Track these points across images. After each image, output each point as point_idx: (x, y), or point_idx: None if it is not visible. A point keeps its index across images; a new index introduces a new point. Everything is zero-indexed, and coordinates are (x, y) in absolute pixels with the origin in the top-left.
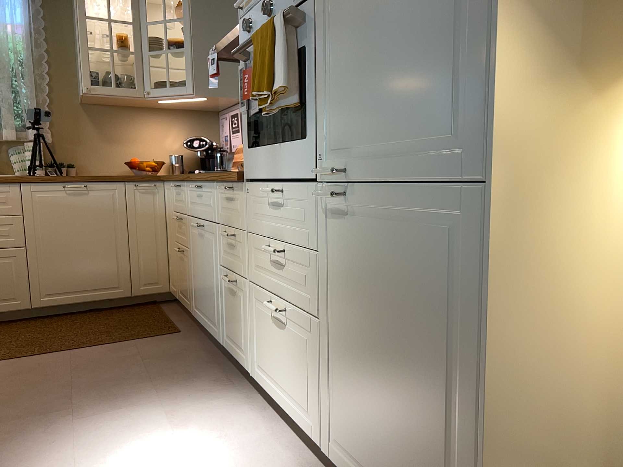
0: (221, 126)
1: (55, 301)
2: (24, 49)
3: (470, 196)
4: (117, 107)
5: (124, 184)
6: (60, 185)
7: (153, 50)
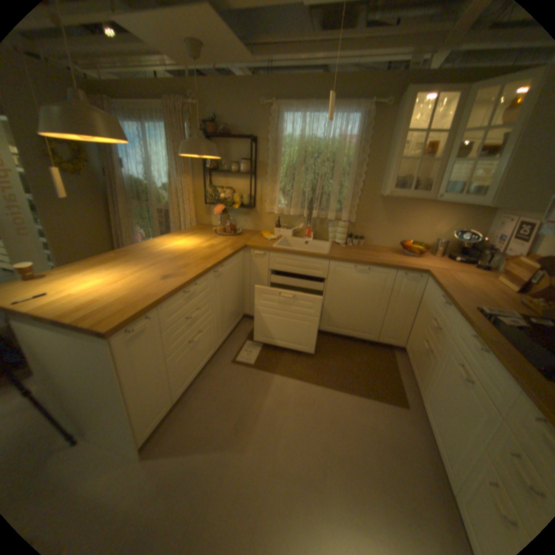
0: (501, 223)
1: (331, 329)
2: (353, 155)
3: None
4: (406, 197)
5: (396, 271)
6: (352, 264)
7: (459, 155)
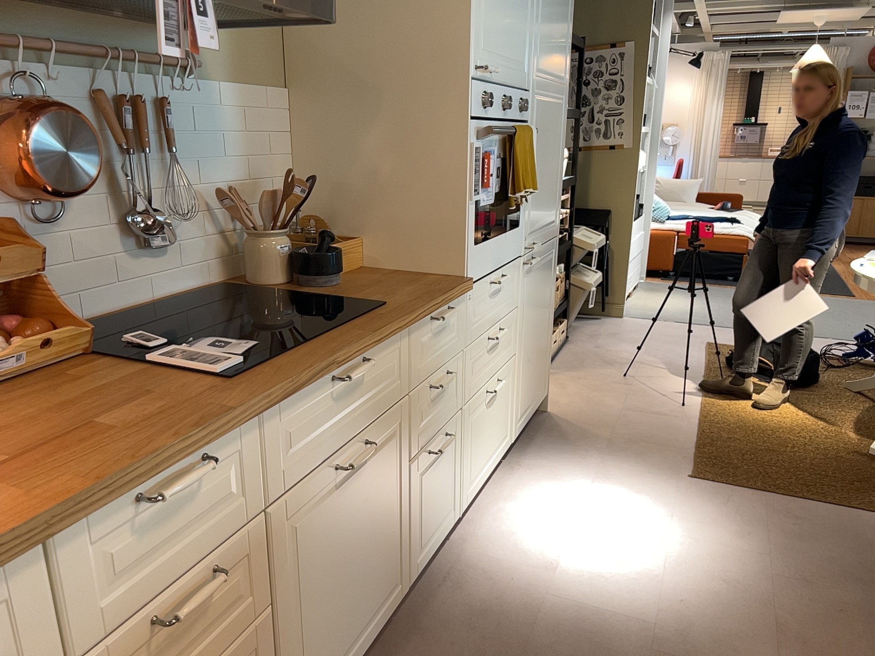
0: None
1: None
2: None
3: (554, 241)
4: None
5: None
6: None
7: None
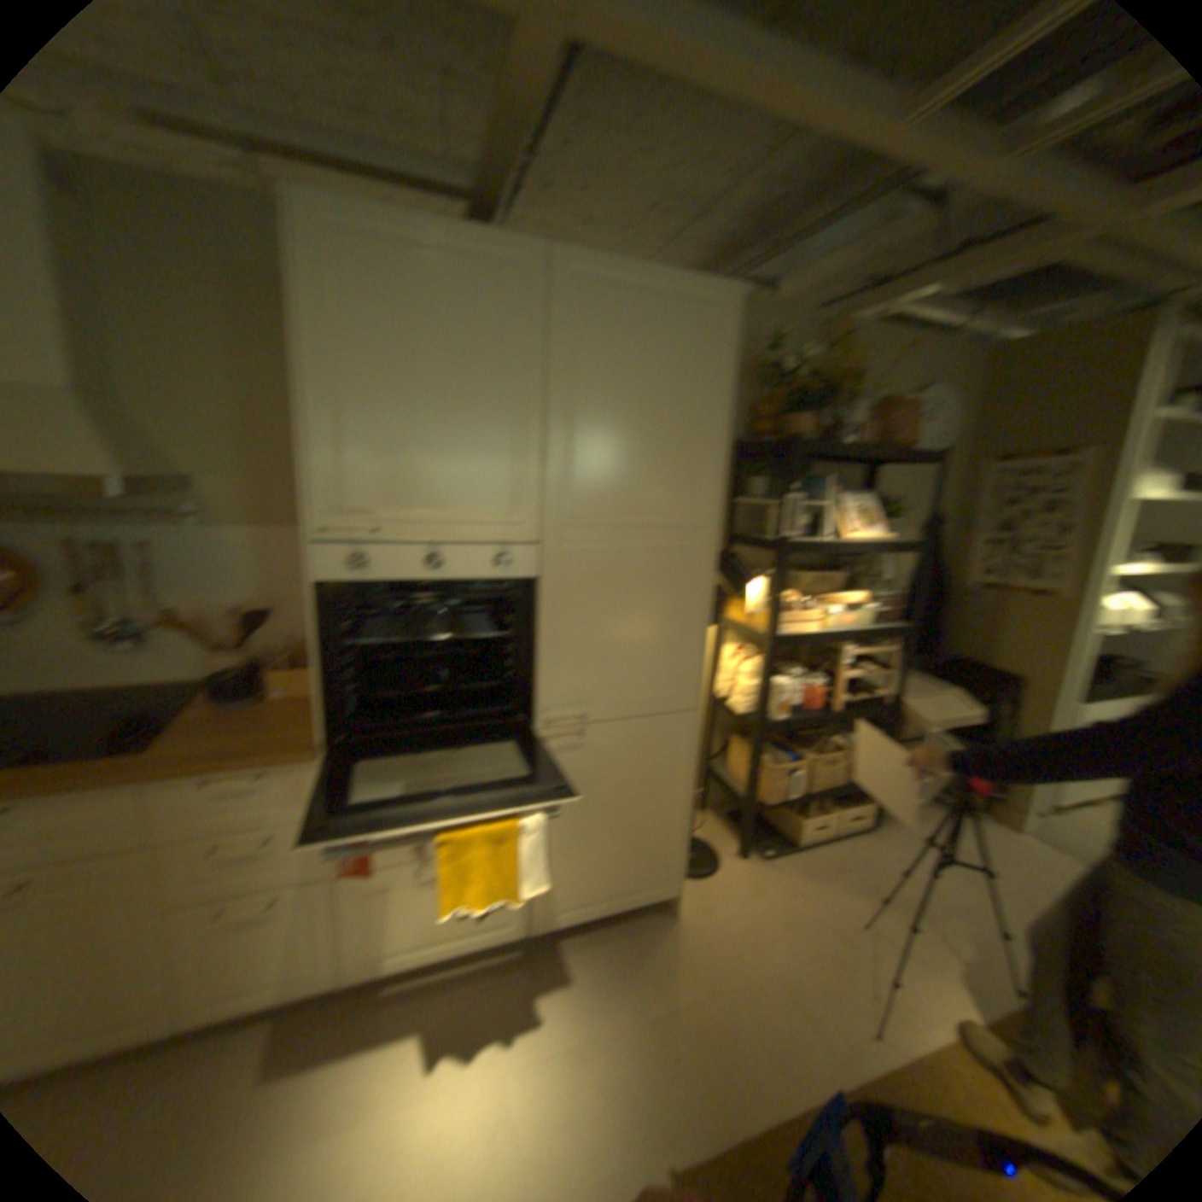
0: None
1: None
2: None
3: (684, 716)
4: None
5: None
6: None
7: None
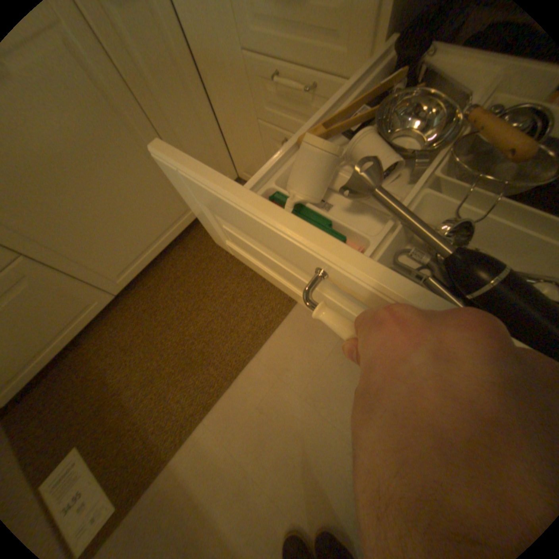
0: None
1: (132, 273)
2: None
3: None
4: None
5: None
6: None
7: None
